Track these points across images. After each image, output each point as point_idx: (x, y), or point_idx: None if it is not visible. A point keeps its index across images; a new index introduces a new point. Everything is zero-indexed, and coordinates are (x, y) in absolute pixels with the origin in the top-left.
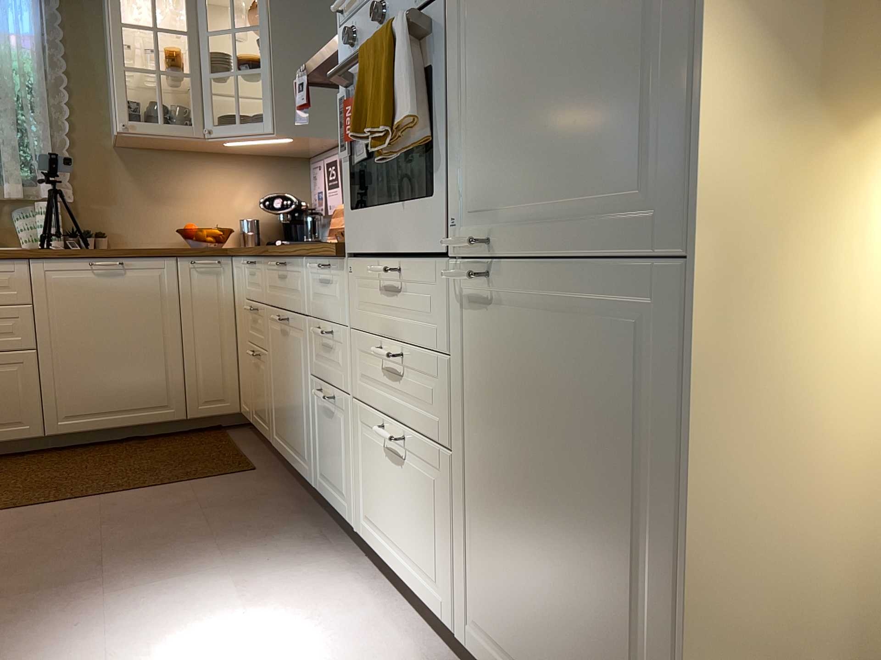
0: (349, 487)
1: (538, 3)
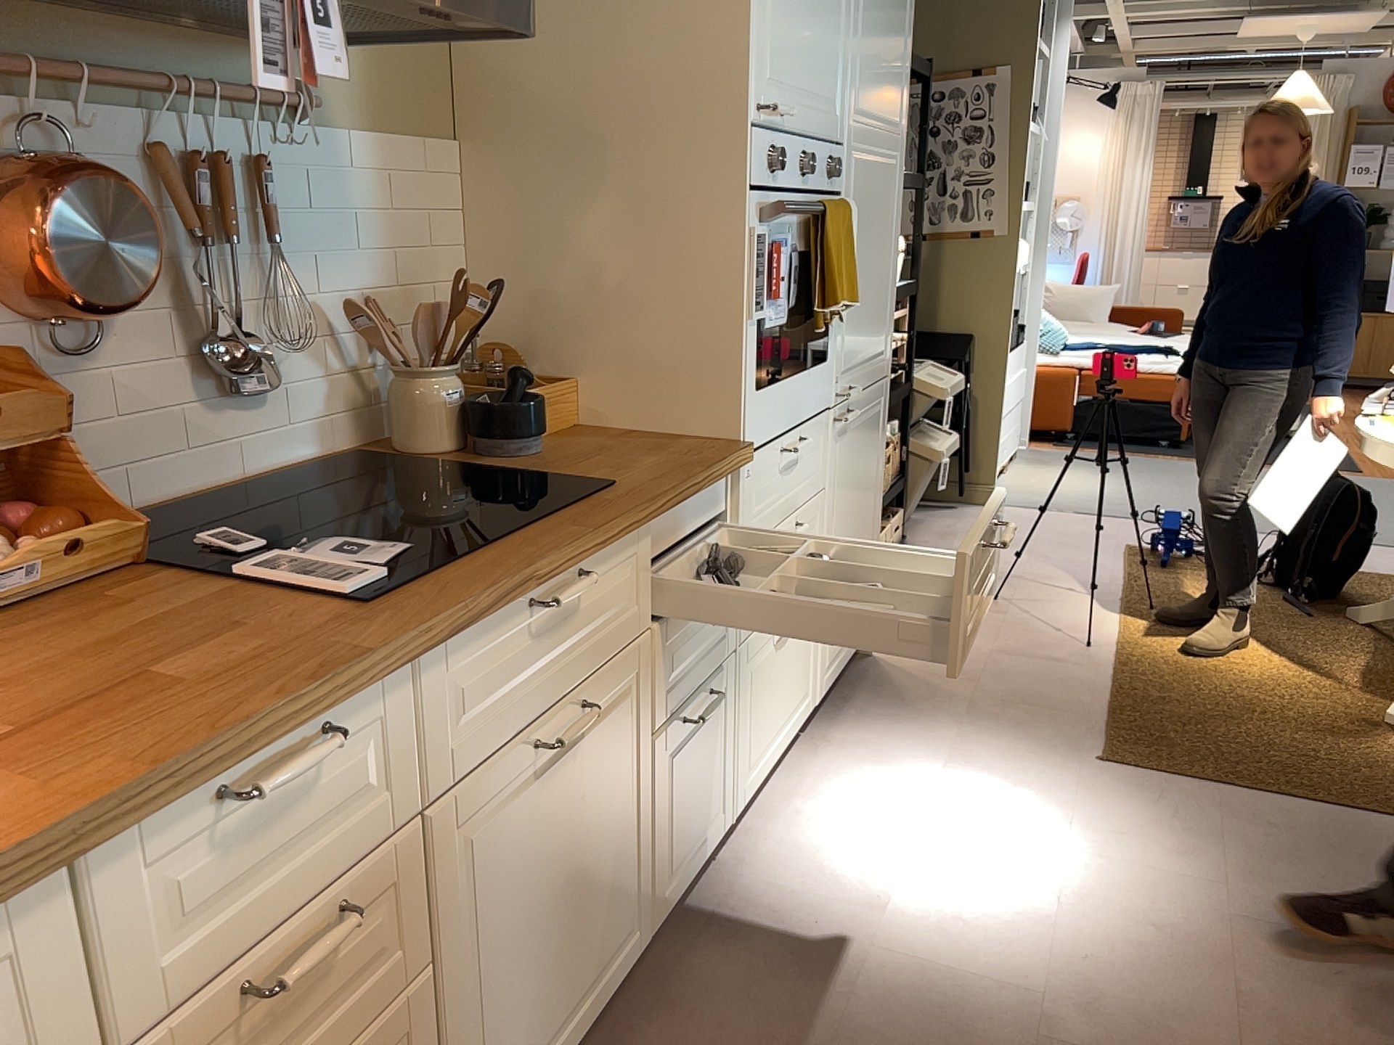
0: (725, 780)
1: (871, 243)
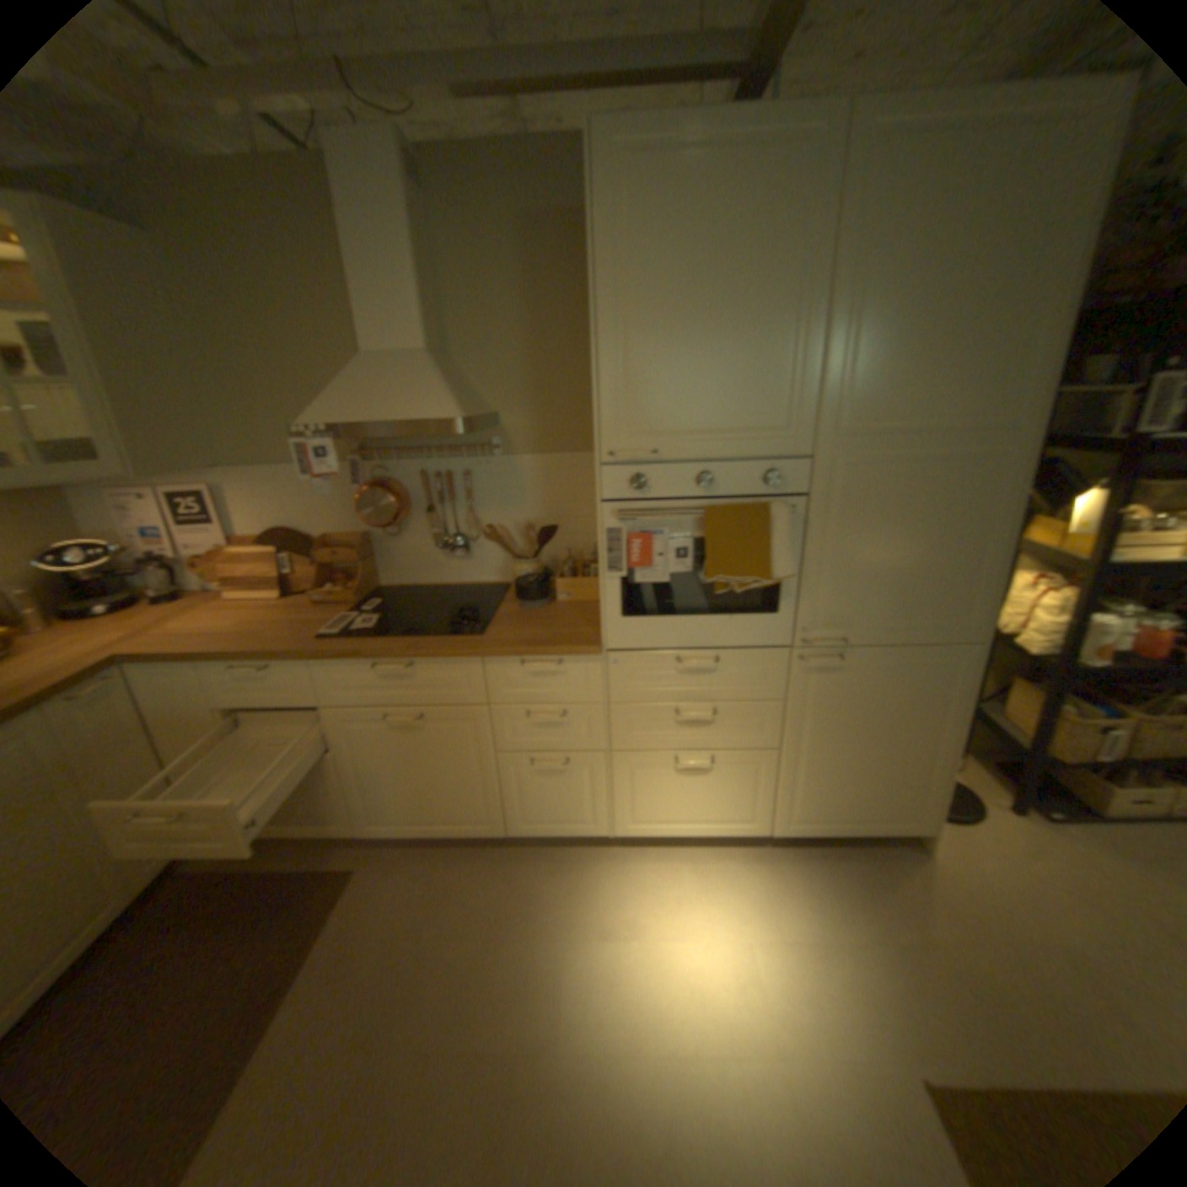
0: (599, 811)
1: (901, 530)
